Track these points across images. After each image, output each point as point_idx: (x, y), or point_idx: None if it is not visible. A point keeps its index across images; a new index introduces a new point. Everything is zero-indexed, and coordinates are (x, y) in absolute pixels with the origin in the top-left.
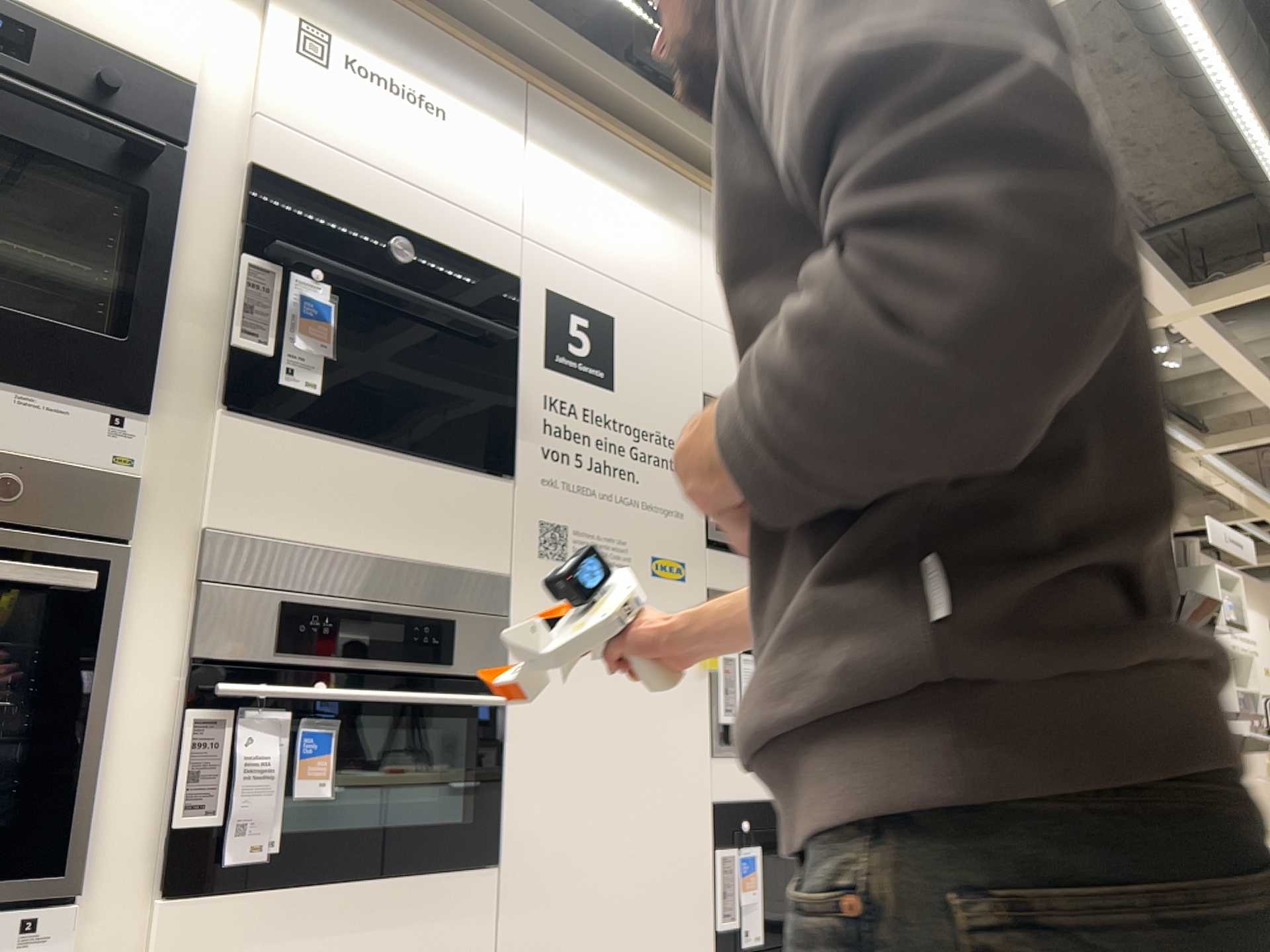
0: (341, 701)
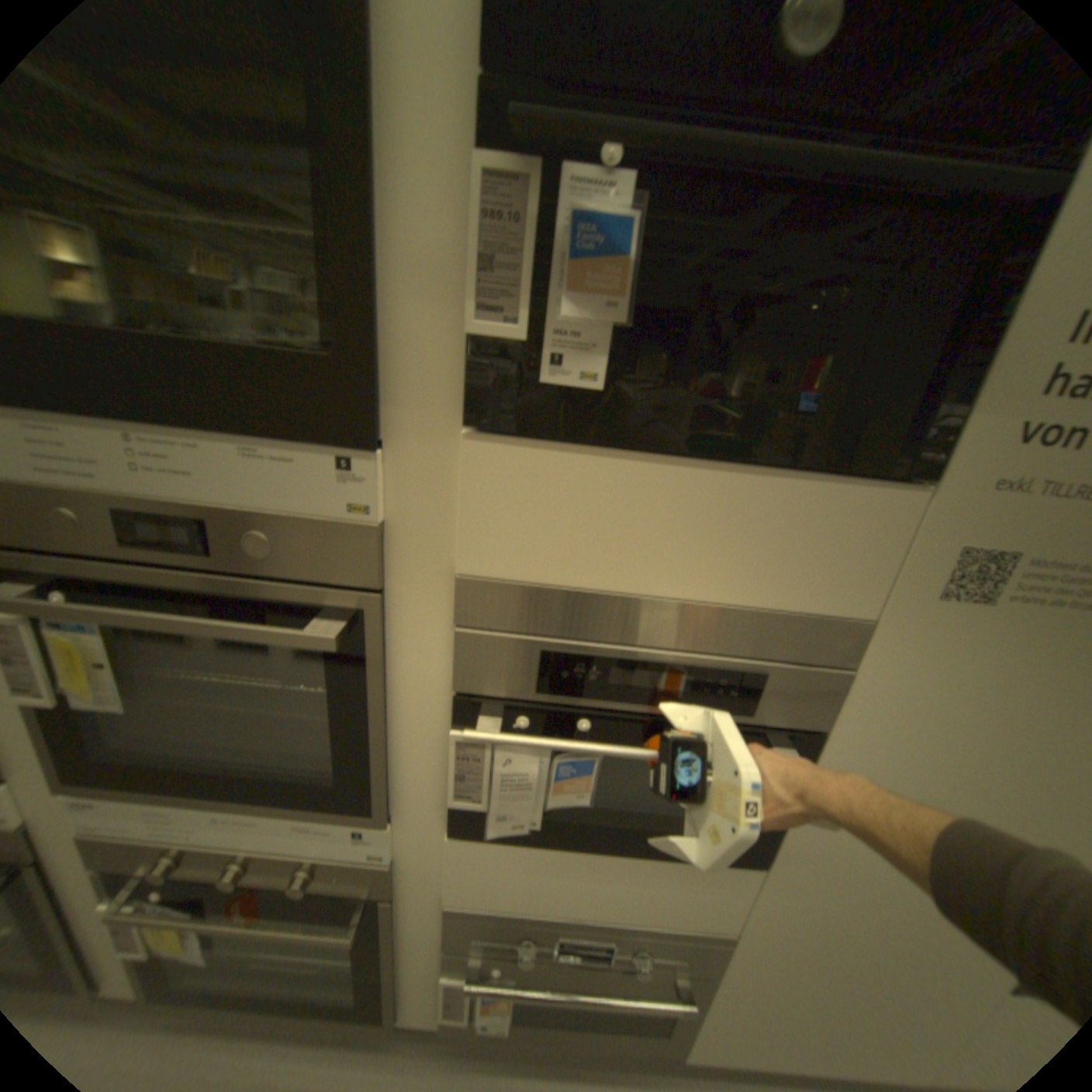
0: (595, 755)
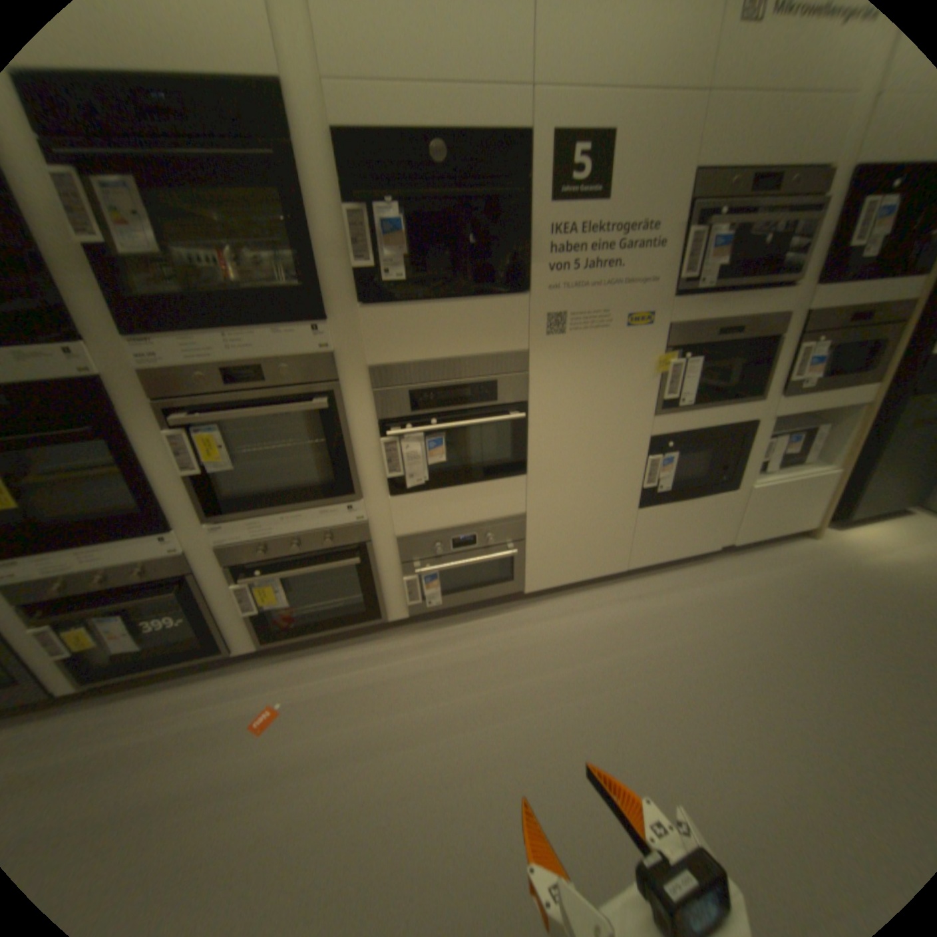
0: (440, 430)
